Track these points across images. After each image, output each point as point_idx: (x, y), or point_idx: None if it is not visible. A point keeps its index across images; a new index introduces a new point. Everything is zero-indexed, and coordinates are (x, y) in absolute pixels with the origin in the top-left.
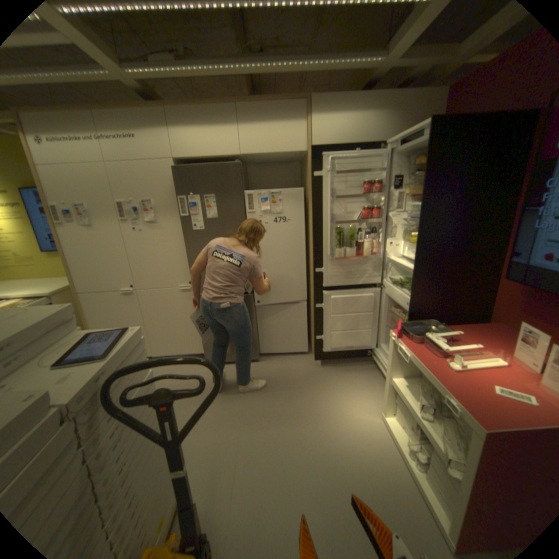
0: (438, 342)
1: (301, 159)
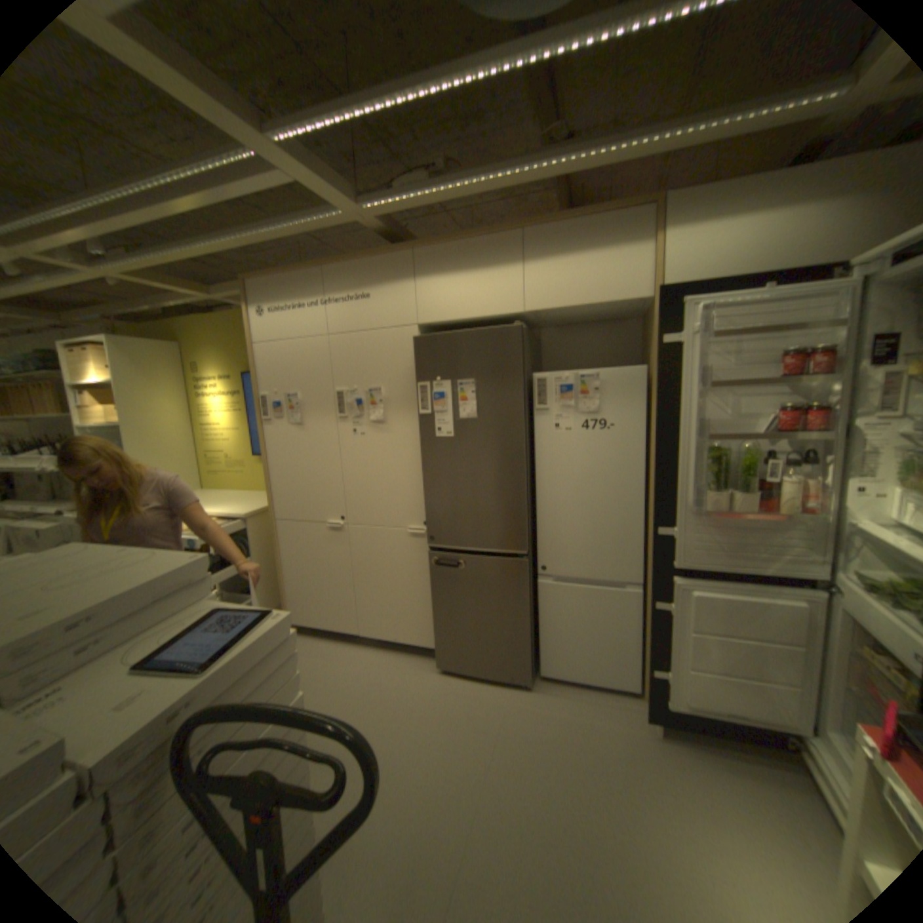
0: None
1: (643, 312)
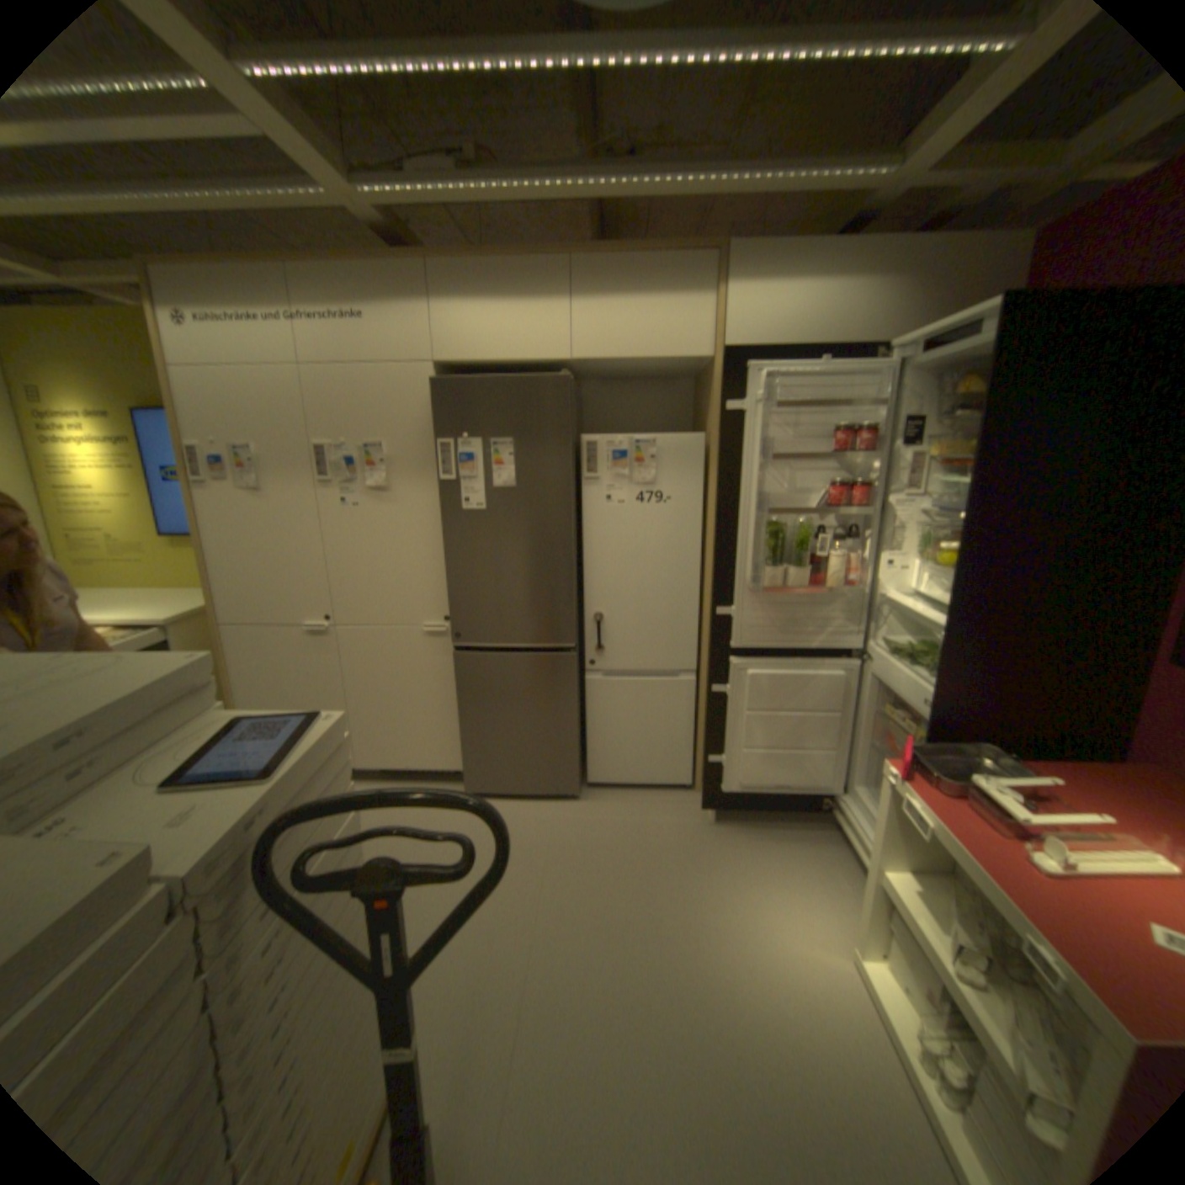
0: (1003, 800)
1: (697, 373)
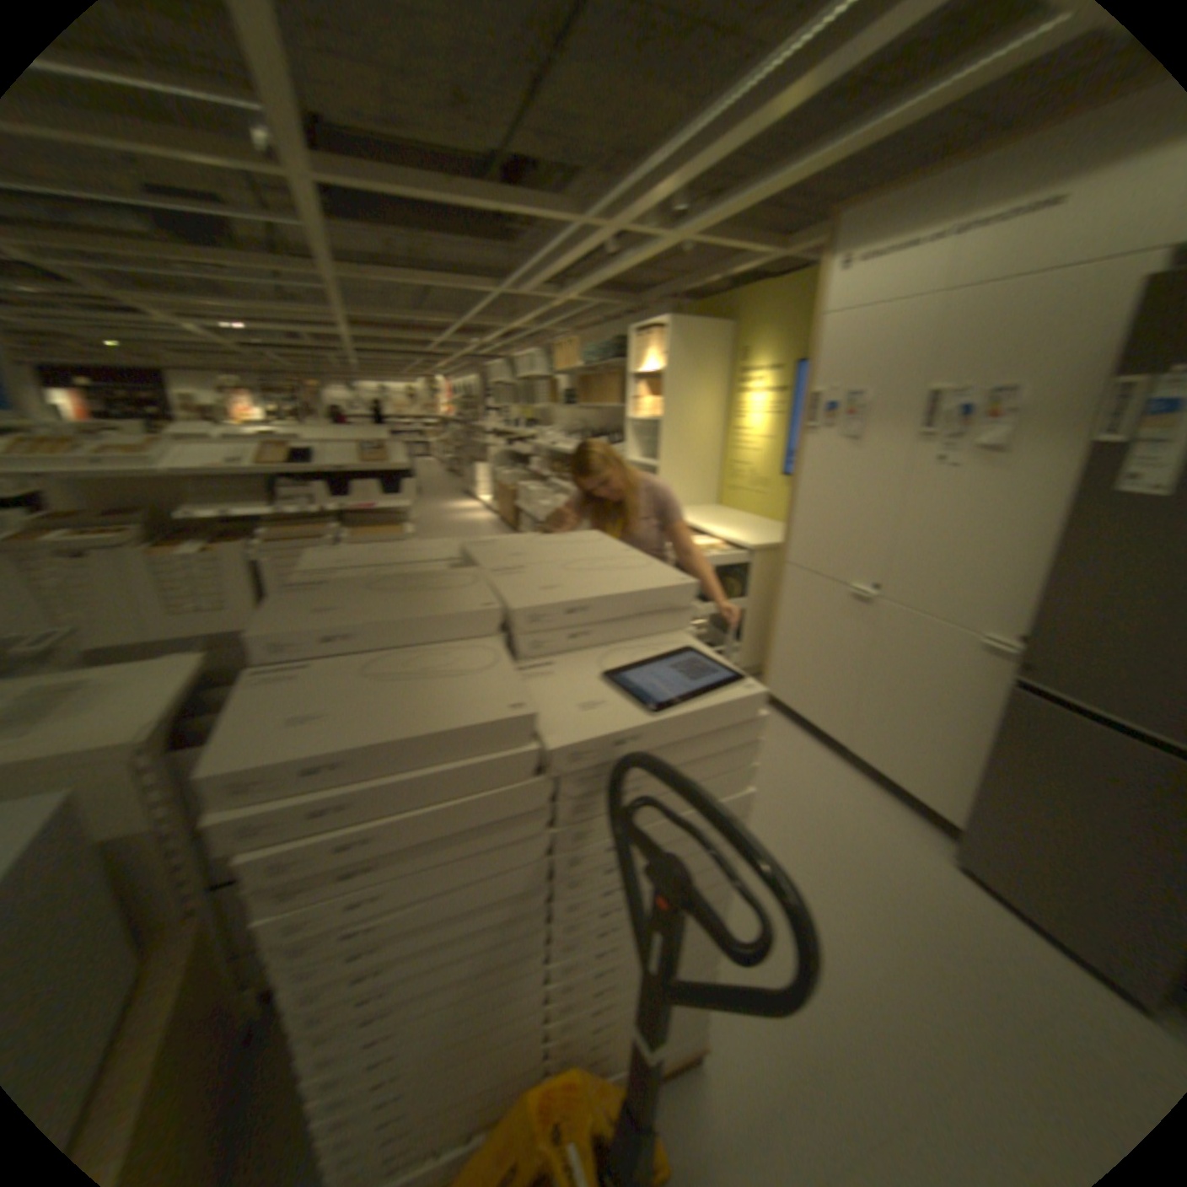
0: None
1: None
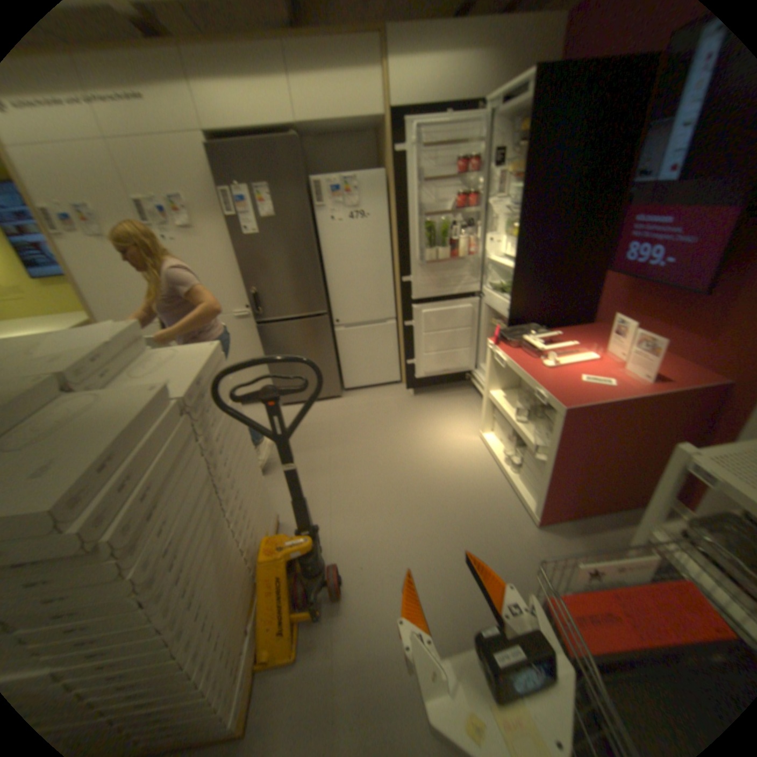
0: (534, 342)
1: (374, 126)
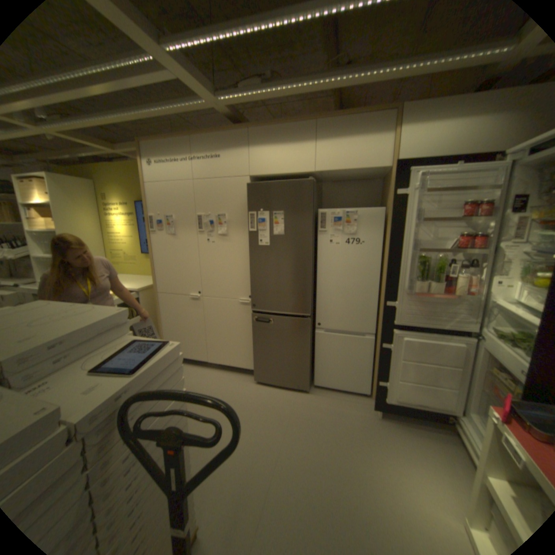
0: None
1: (384, 176)
